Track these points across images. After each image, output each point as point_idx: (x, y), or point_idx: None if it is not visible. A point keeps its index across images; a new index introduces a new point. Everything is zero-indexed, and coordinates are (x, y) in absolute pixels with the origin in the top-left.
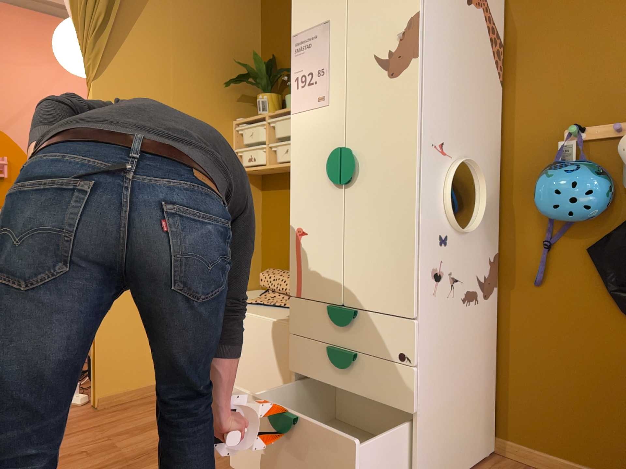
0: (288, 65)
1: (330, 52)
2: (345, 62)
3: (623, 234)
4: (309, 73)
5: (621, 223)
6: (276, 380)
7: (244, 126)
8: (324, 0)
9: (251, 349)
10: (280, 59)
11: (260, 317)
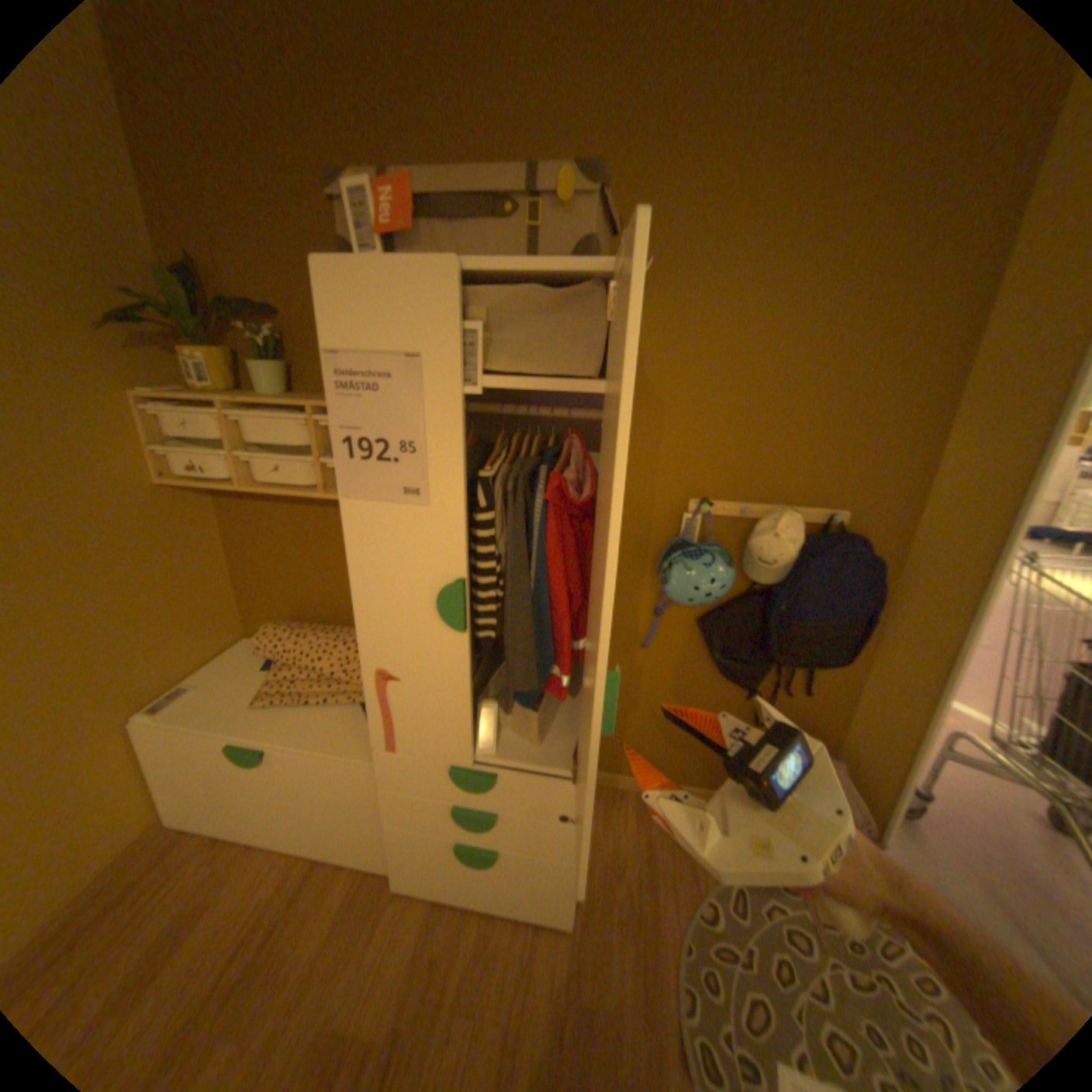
0: (228, 284)
1: (426, 418)
2: (462, 445)
3: (735, 615)
4: (377, 440)
5: (731, 600)
6: (353, 825)
7: (154, 398)
8: (401, 305)
9: (298, 792)
10: (206, 267)
11: (304, 752)
